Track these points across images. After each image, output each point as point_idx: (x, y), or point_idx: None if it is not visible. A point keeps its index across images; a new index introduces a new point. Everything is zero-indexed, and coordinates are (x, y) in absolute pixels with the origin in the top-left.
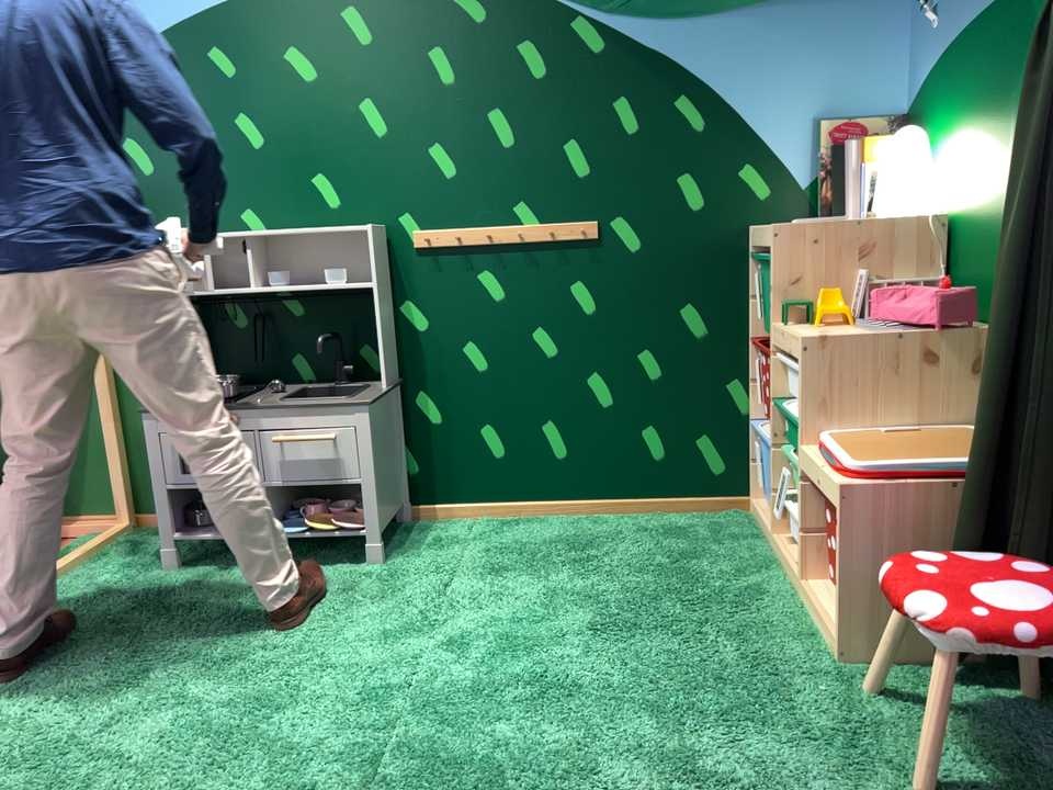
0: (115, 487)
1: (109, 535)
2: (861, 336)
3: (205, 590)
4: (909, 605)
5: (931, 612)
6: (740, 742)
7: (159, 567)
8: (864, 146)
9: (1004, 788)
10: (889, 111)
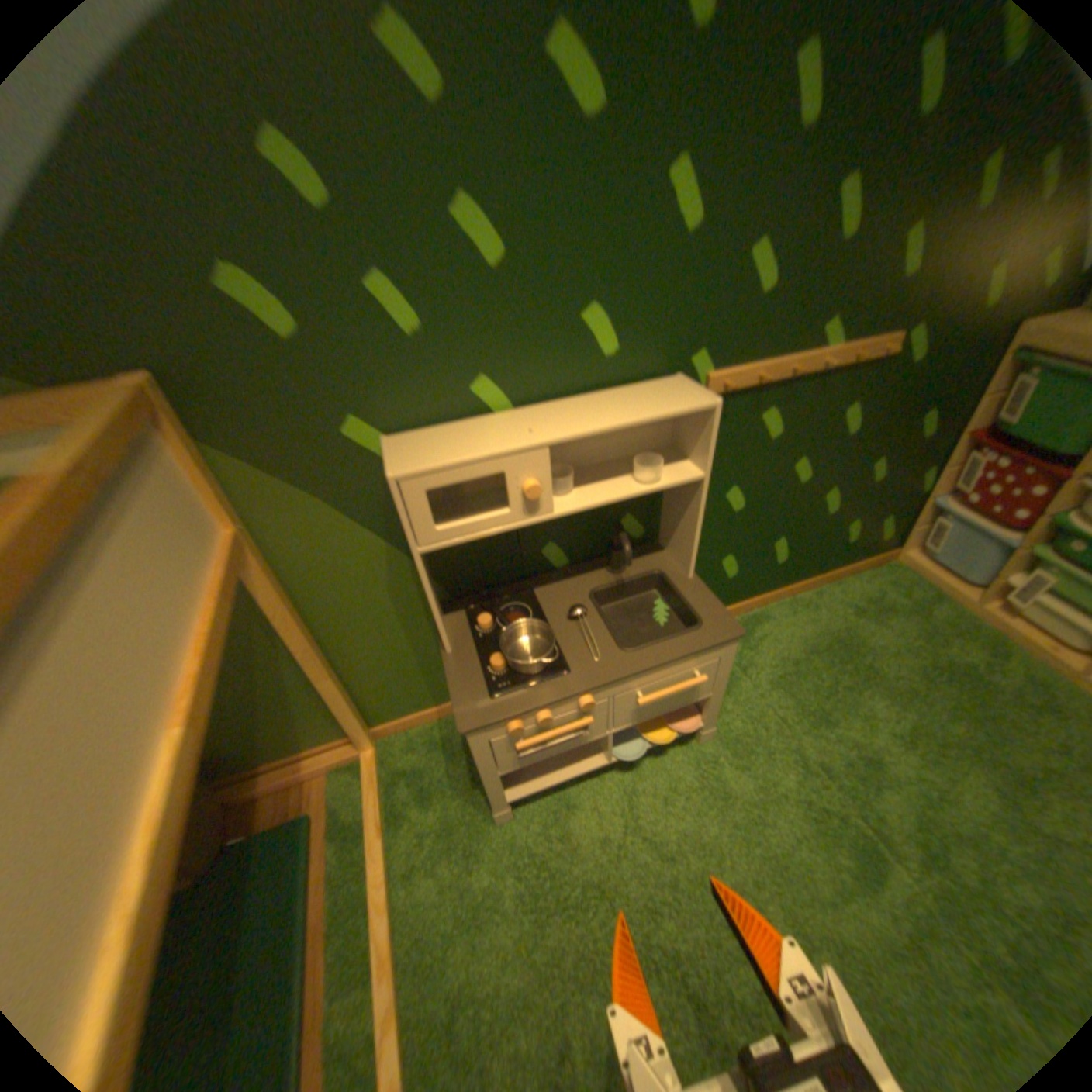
0: (350, 729)
1: (377, 785)
2: None
3: (581, 848)
4: None
5: None
6: None
7: (487, 820)
8: None
9: None
10: None
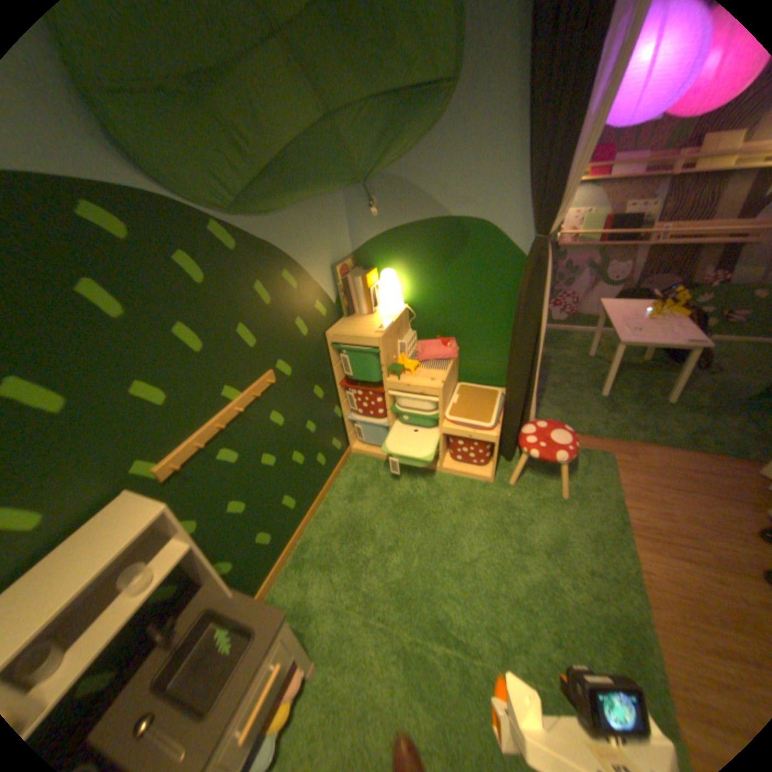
0: None
1: None
2: (446, 375)
3: None
4: (559, 459)
5: (565, 457)
6: (538, 532)
7: None
8: (366, 279)
9: (561, 479)
10: (348, 254)
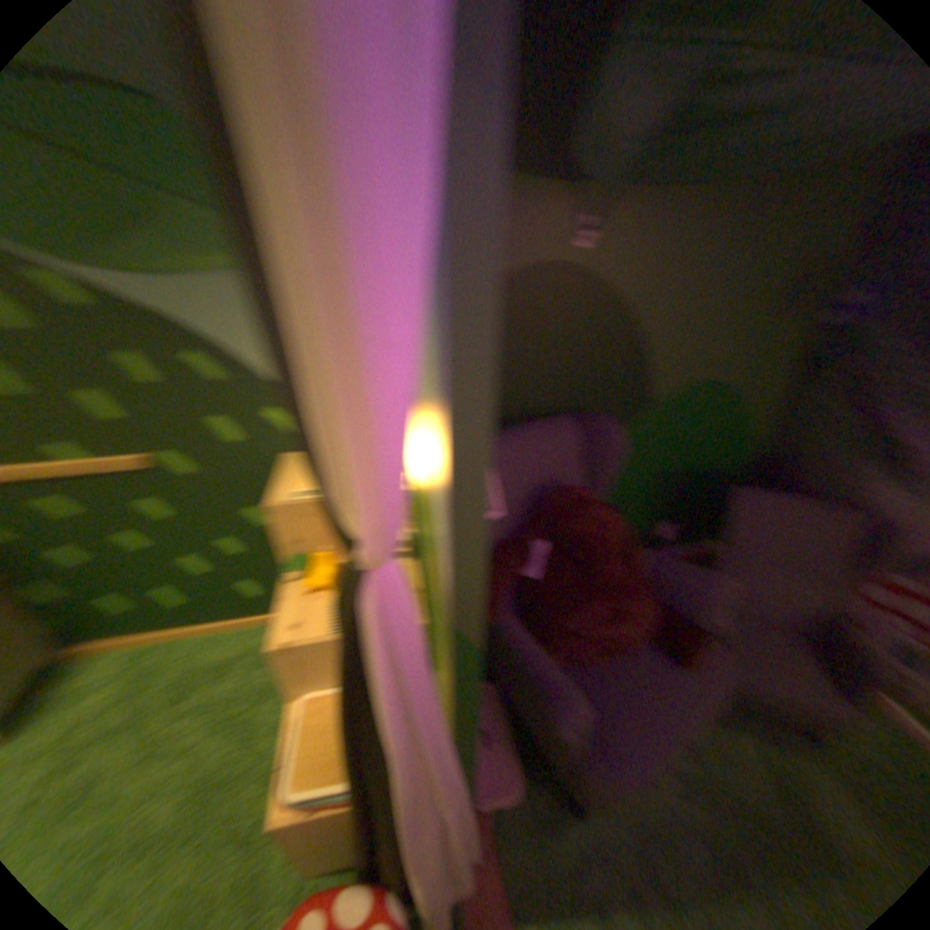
0: None
1: None
2: (312, 646)
3: None
4: None
5: None
6: None
7: None
8: None
9: None
10: None
